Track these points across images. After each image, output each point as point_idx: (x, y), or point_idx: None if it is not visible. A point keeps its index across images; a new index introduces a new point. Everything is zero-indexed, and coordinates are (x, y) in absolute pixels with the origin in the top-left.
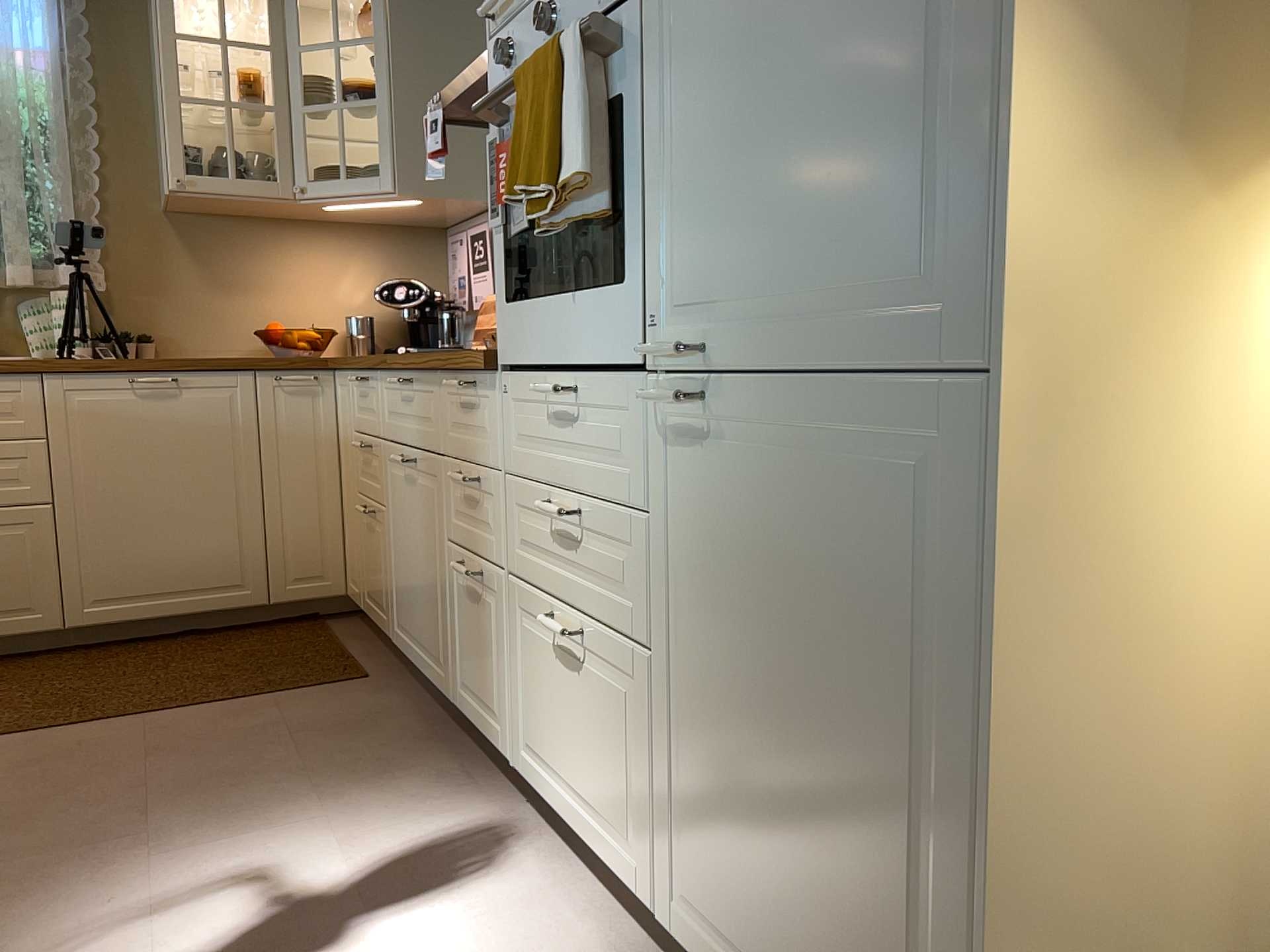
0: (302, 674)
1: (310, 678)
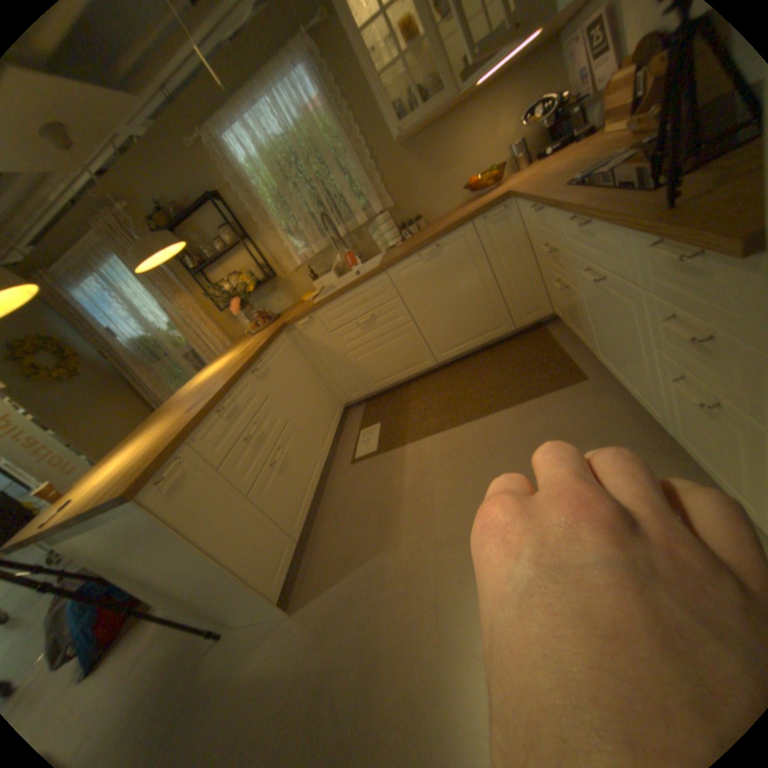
0: (548, 378)
1: (553, 382)
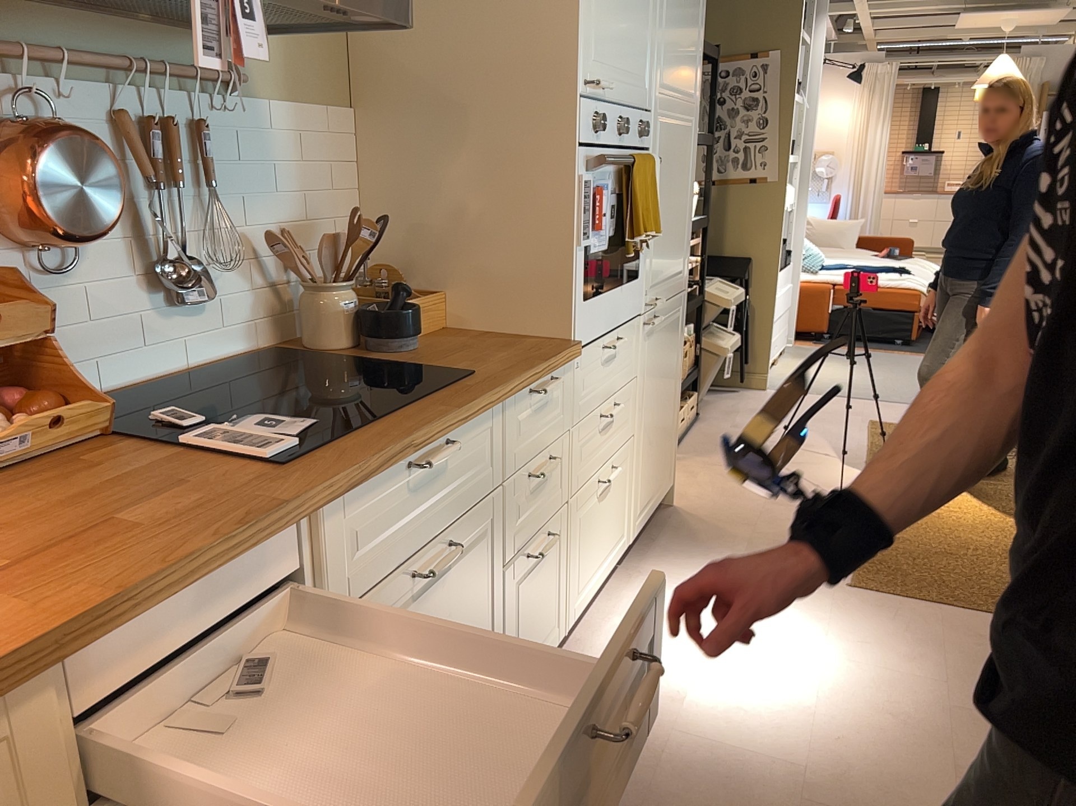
0: None
1: None
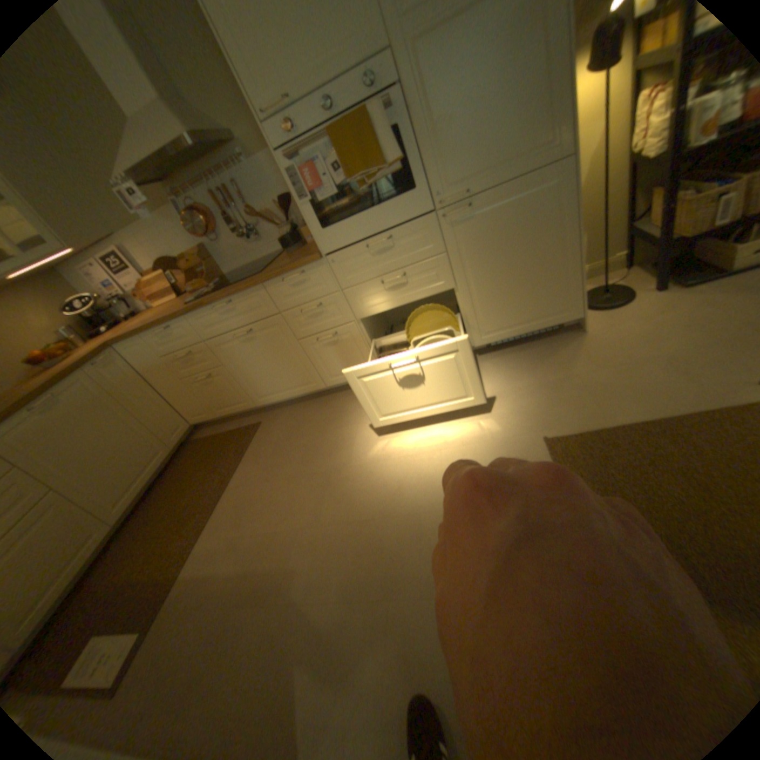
0: (239, 442)
1: (245, 439)
